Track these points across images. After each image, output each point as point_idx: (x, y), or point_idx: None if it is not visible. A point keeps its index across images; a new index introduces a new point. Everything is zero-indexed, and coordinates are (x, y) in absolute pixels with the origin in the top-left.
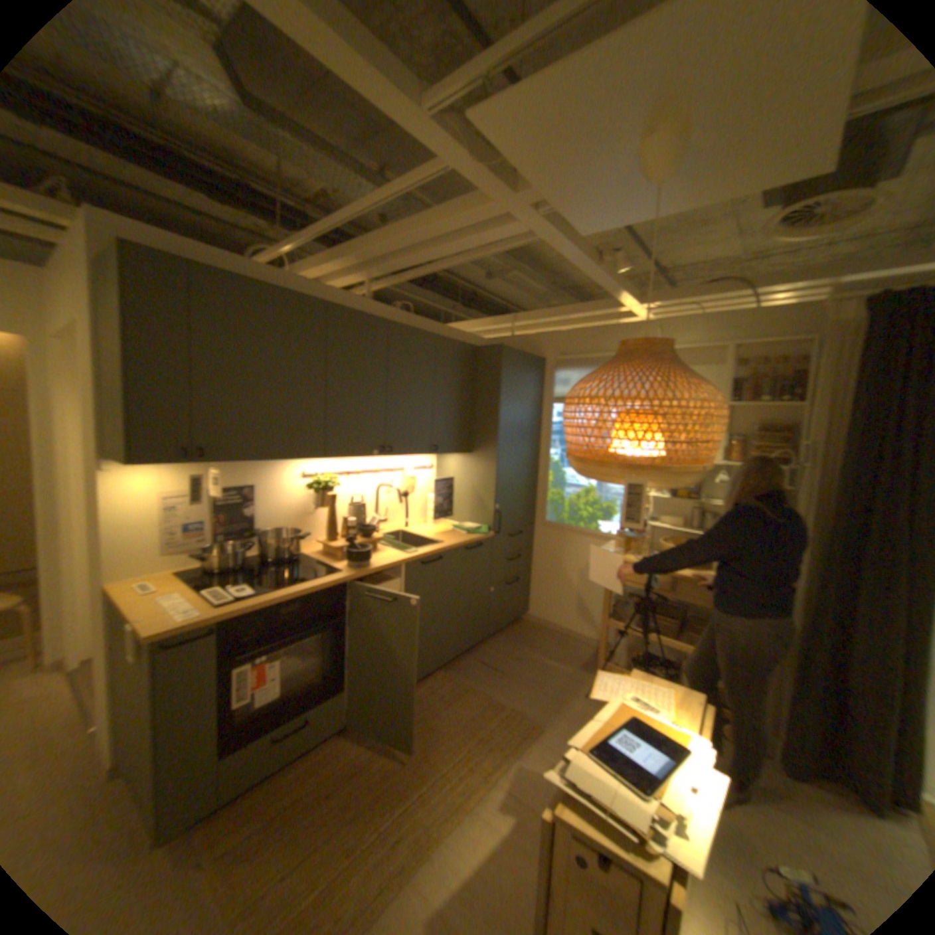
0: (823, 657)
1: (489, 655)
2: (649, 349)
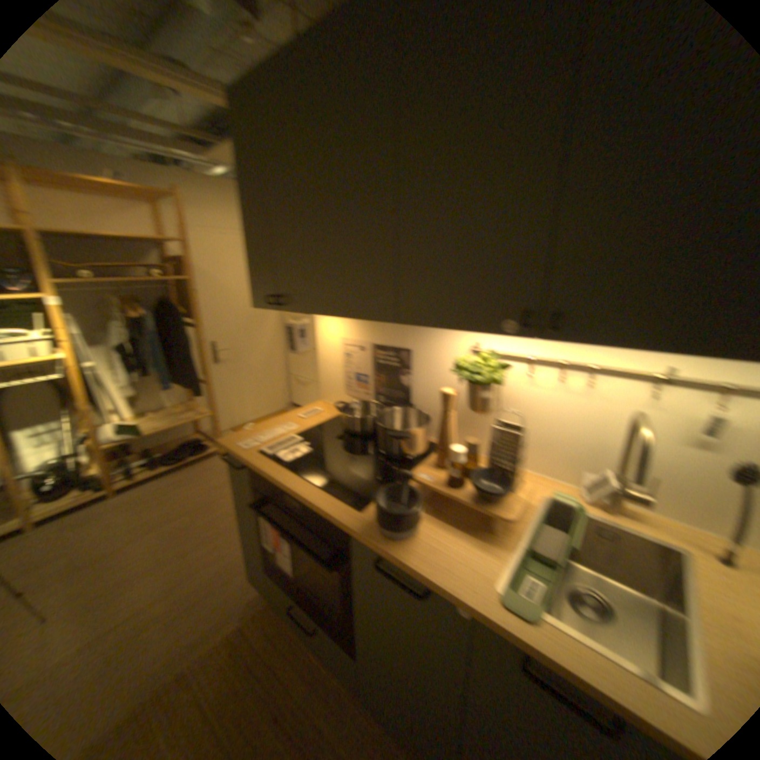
0: None
1: None
2: None
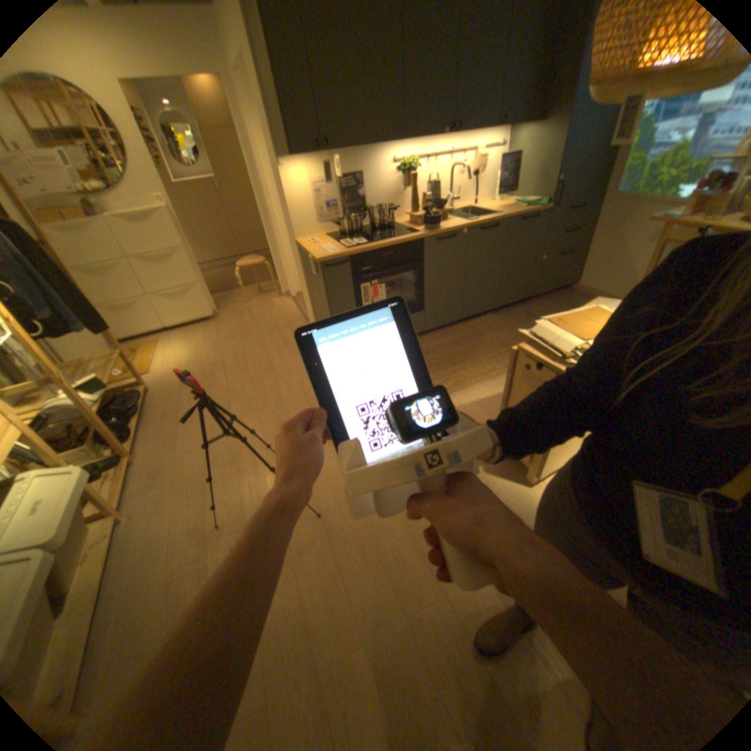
0: None
1: (533, 308)
2: None
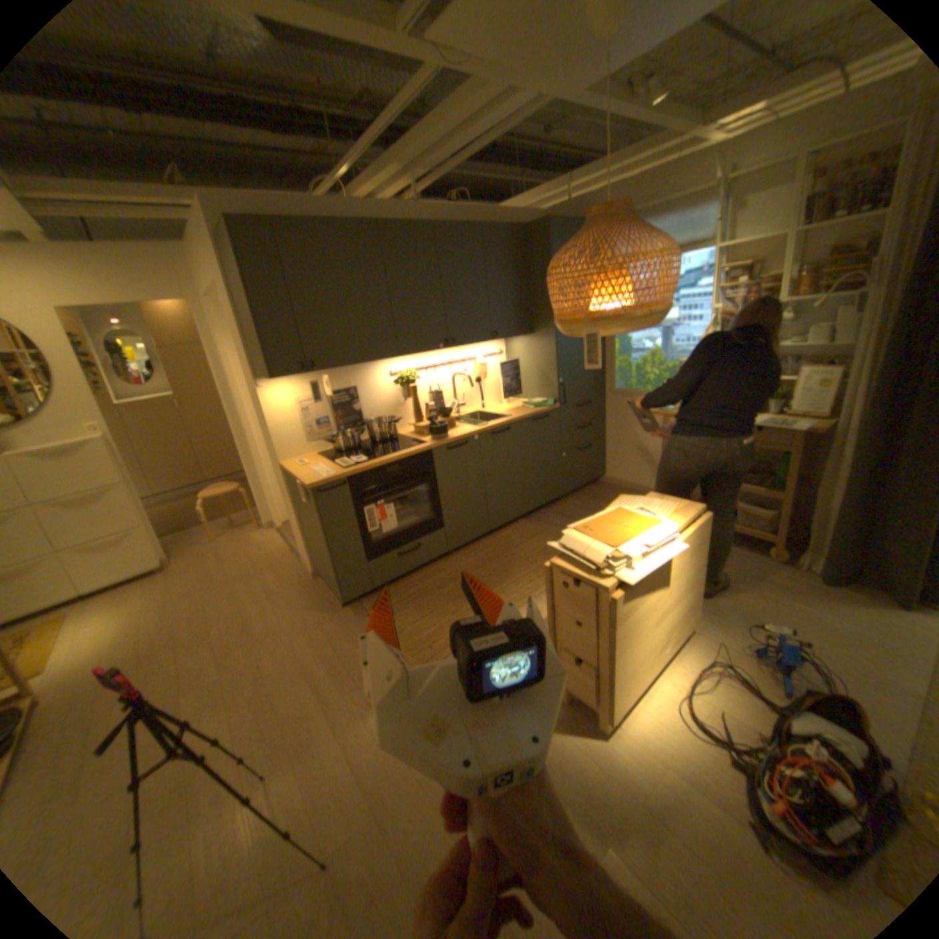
0: (873, 481)
1: (565, 508)
2: (605, 214)
